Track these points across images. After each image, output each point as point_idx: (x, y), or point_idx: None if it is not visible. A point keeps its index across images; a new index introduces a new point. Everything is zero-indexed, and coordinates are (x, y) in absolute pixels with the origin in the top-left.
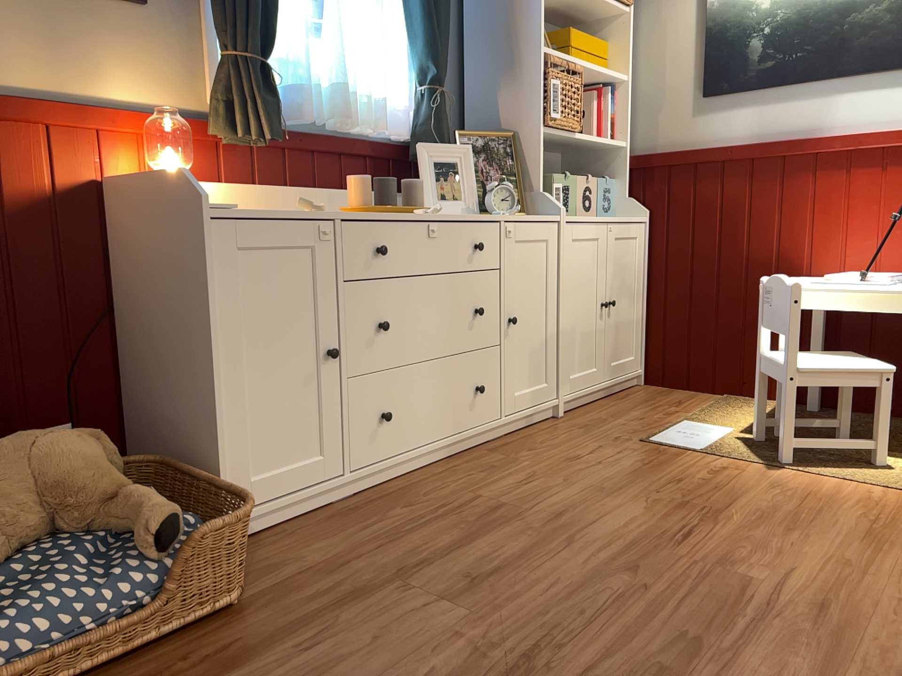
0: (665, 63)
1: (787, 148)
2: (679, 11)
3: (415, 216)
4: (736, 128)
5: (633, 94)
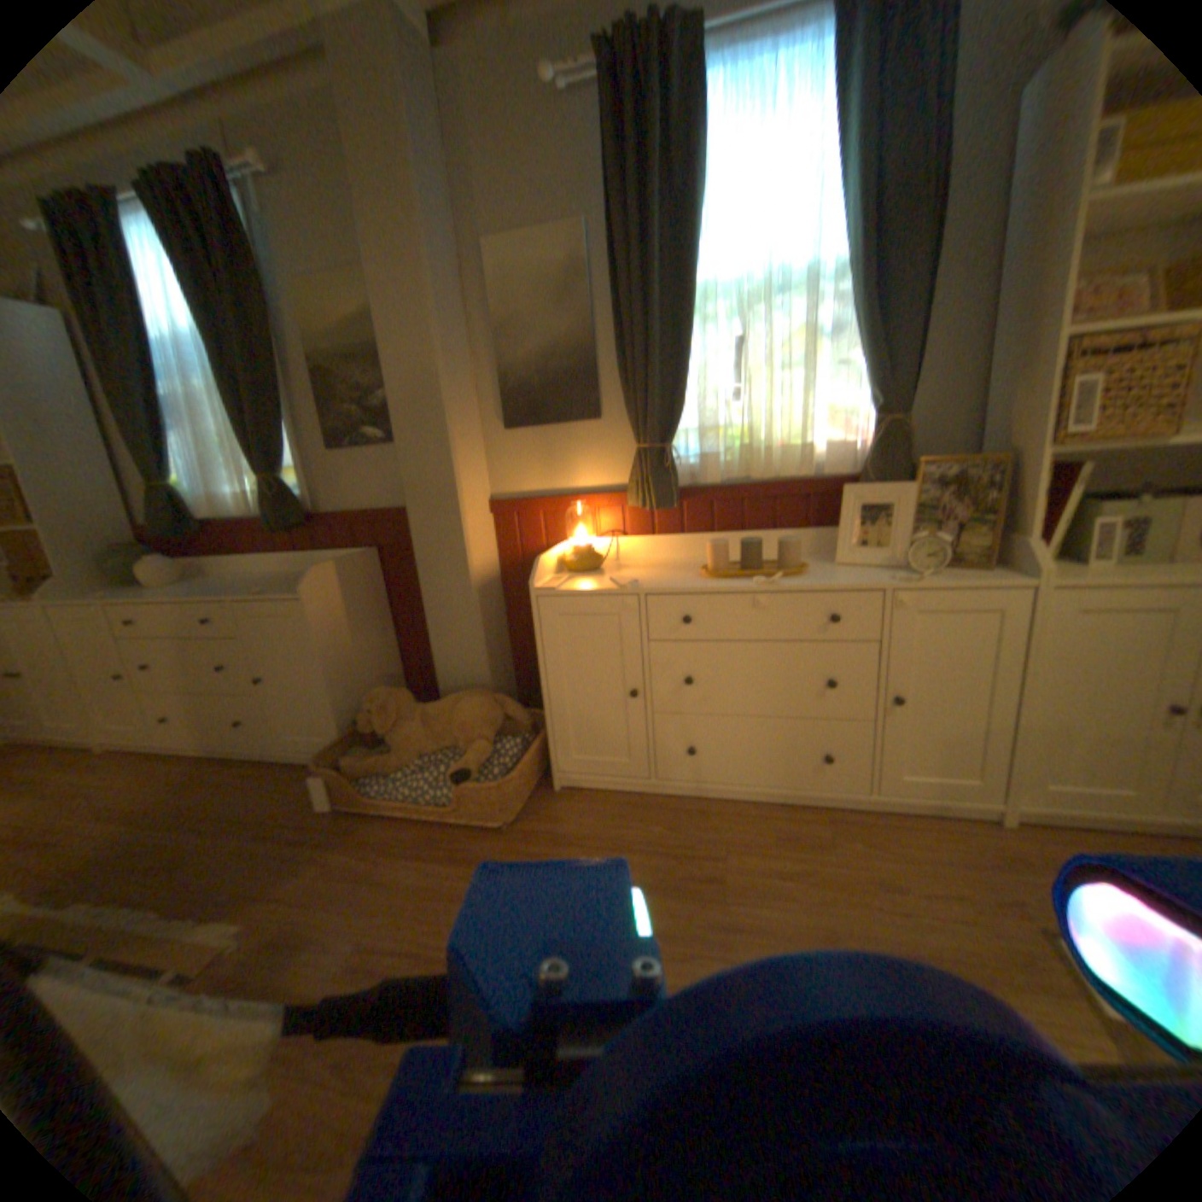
0: None
1: None
2: None
3: (743, 587)
4: None
5: None
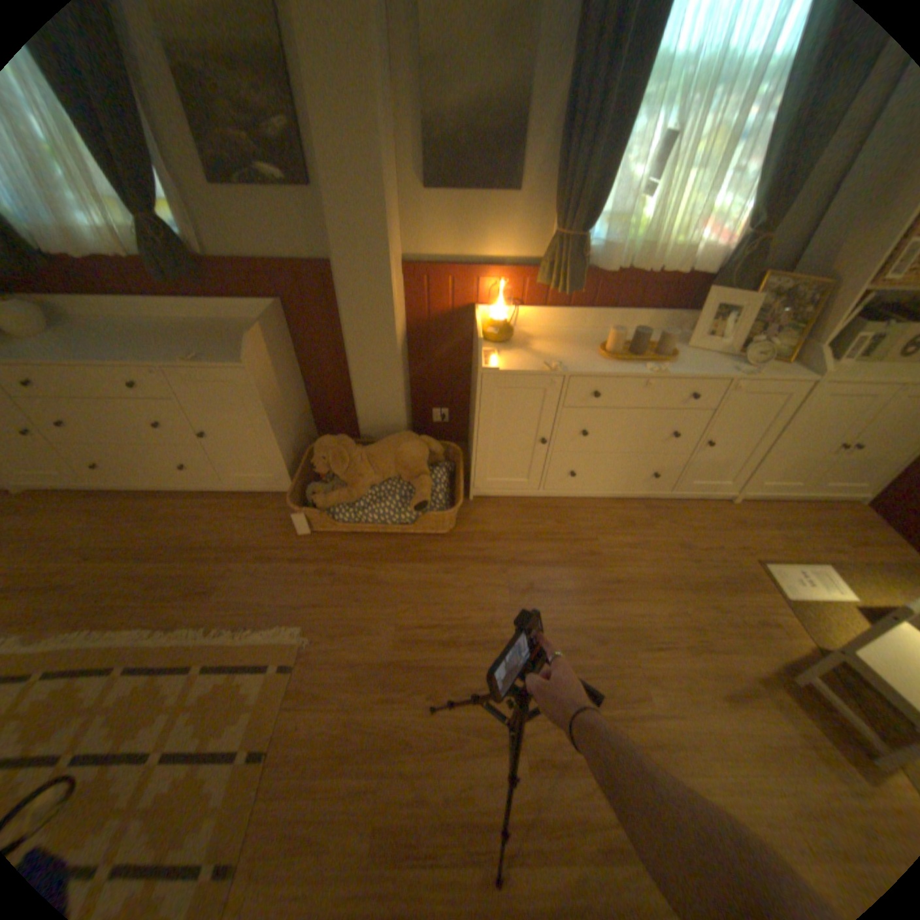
0: None
1: None
2: None
3: (638, 373)
4: None
5: None
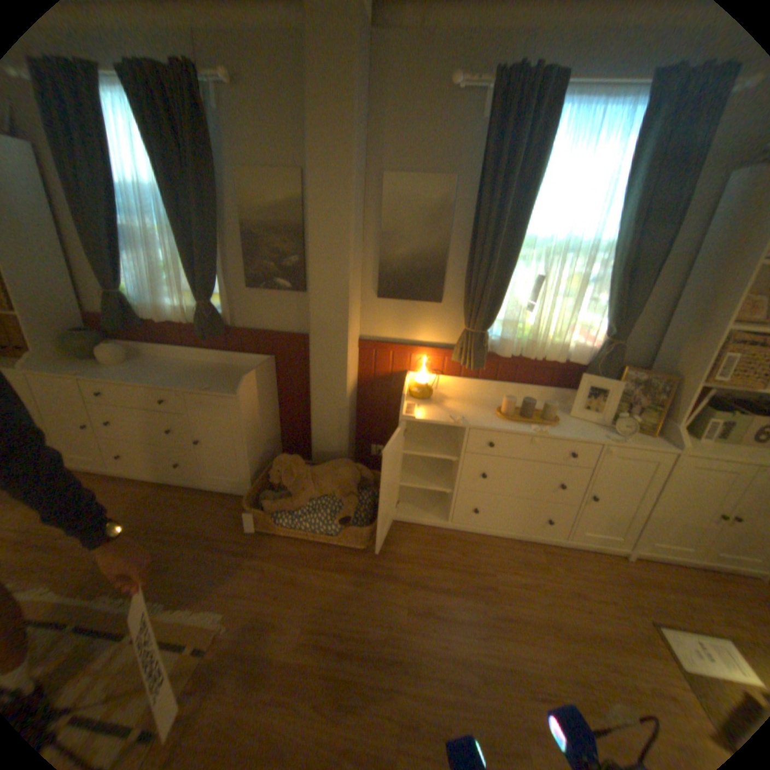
0: None
1: None
2: None
3: (526, 431)
4: None
5: None
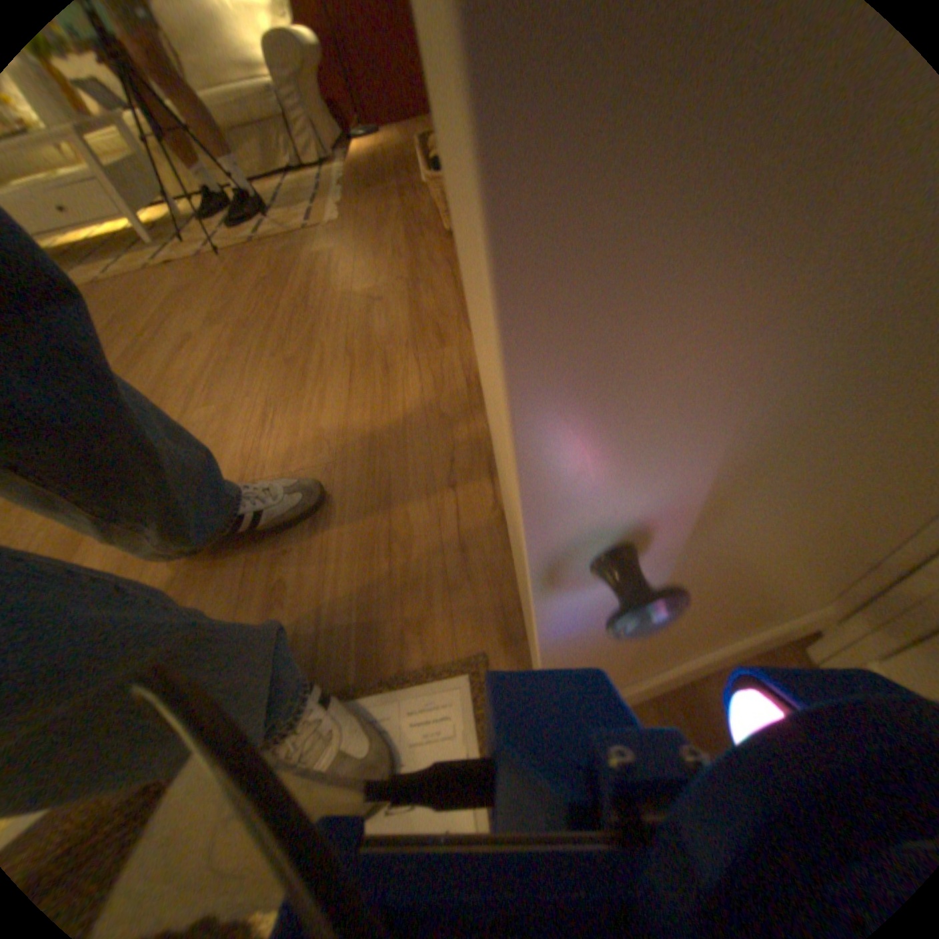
0: None
1: None
2: None
3: None
4: None
5: None
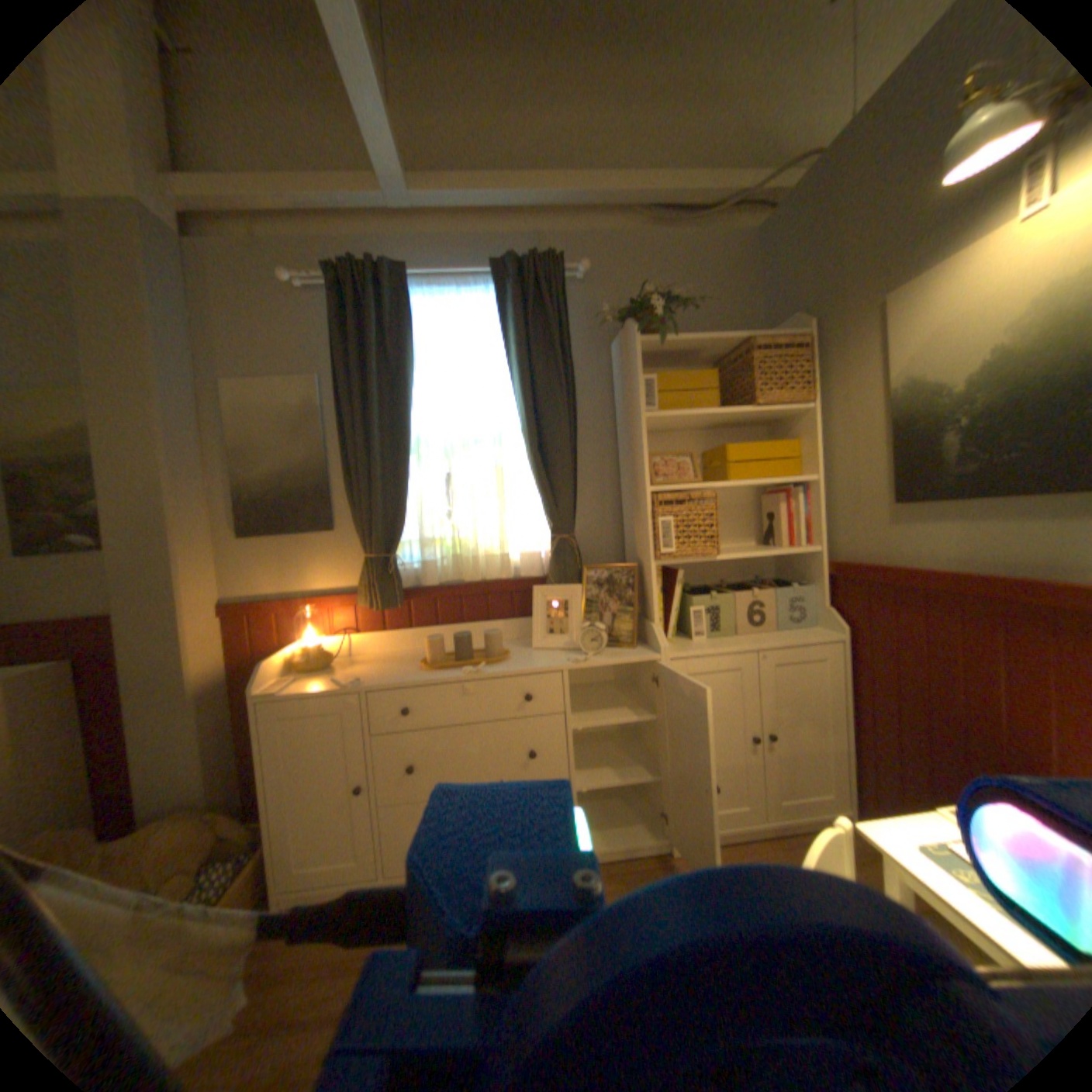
0: (860, 458)
1: (1008, 590)
2: (868, 397)
3: (453, 677)
4: (943, 546)
5: (833, 490)
